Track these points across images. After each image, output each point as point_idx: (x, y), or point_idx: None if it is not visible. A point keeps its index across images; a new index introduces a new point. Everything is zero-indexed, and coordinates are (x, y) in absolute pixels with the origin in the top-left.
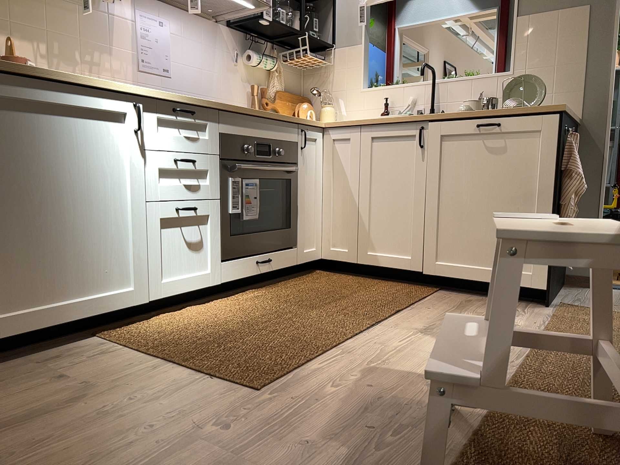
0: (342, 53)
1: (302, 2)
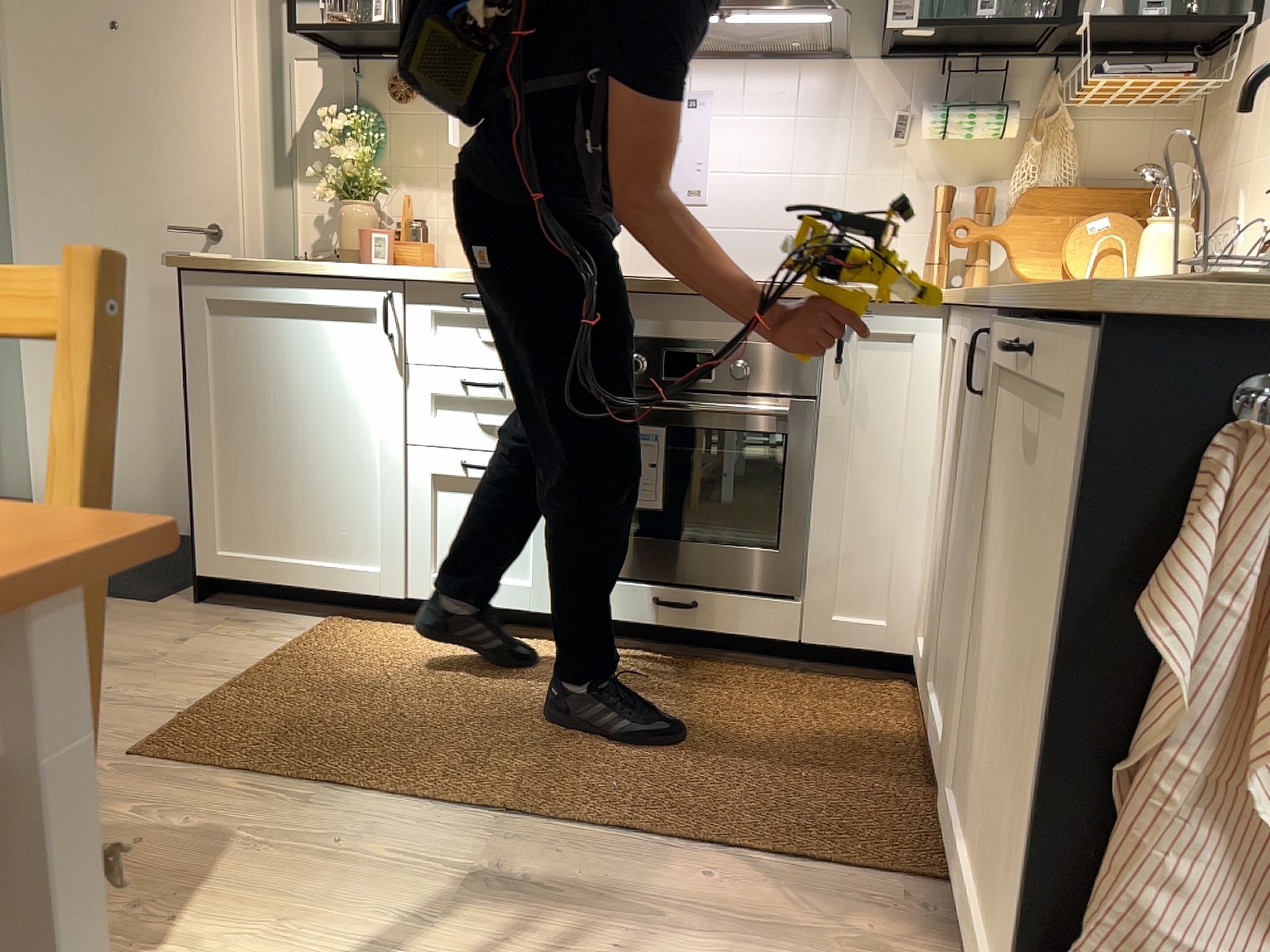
0: (1268, 37)
1: None
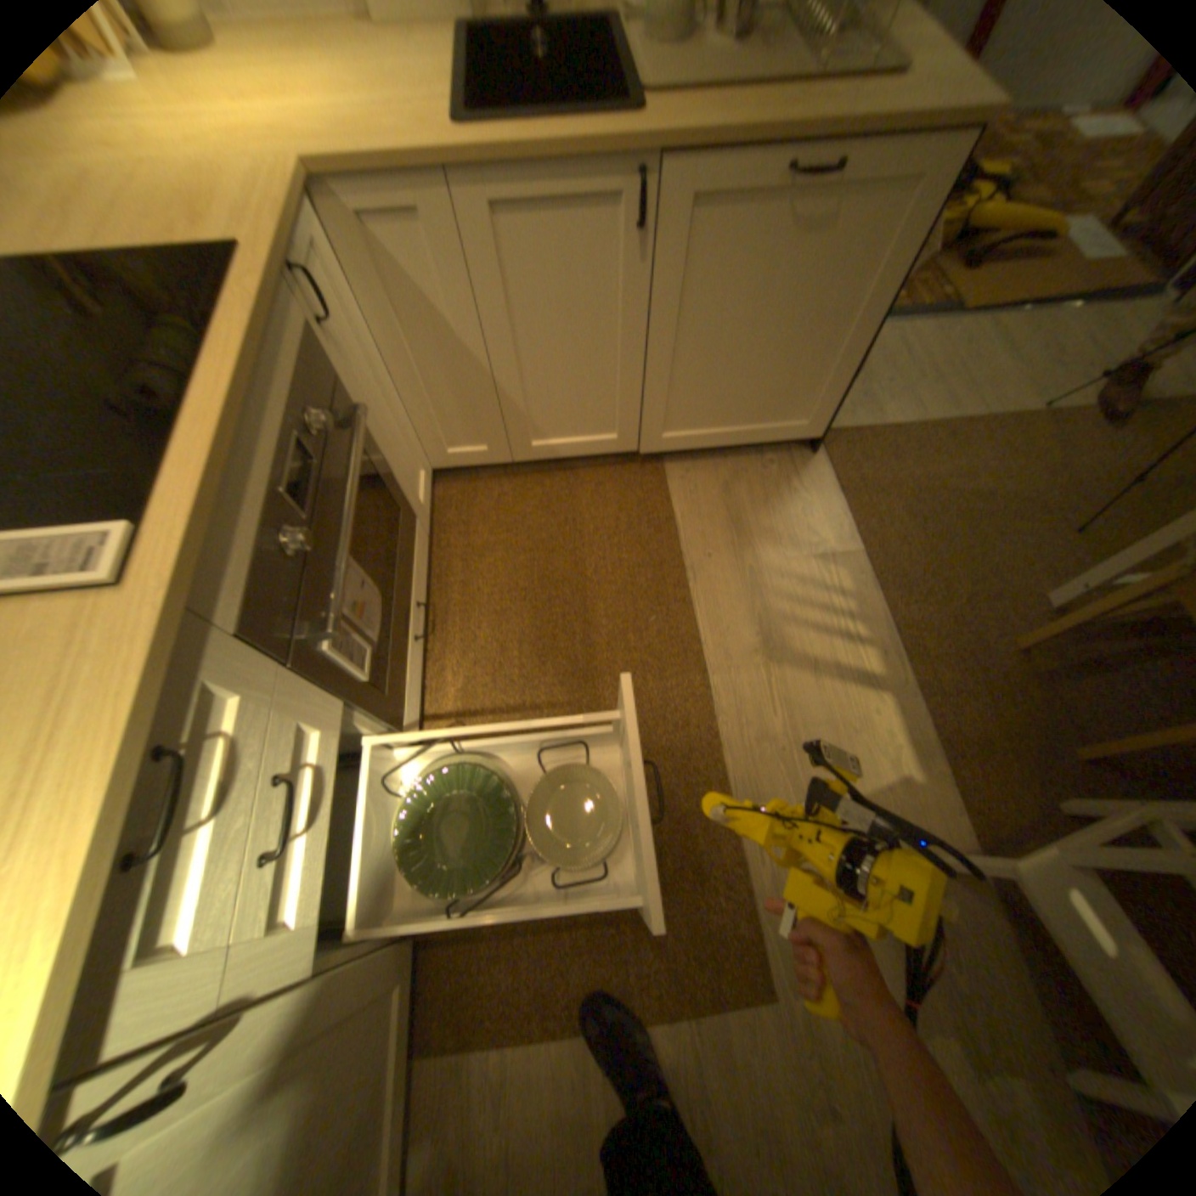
0: None
1: None
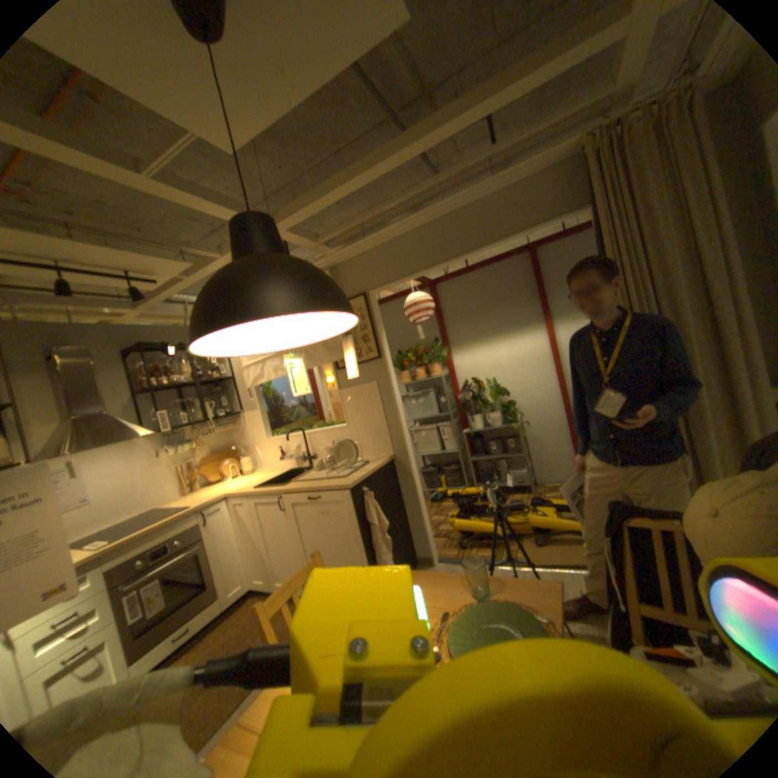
0: (249, 413)
1: (201, 396)
